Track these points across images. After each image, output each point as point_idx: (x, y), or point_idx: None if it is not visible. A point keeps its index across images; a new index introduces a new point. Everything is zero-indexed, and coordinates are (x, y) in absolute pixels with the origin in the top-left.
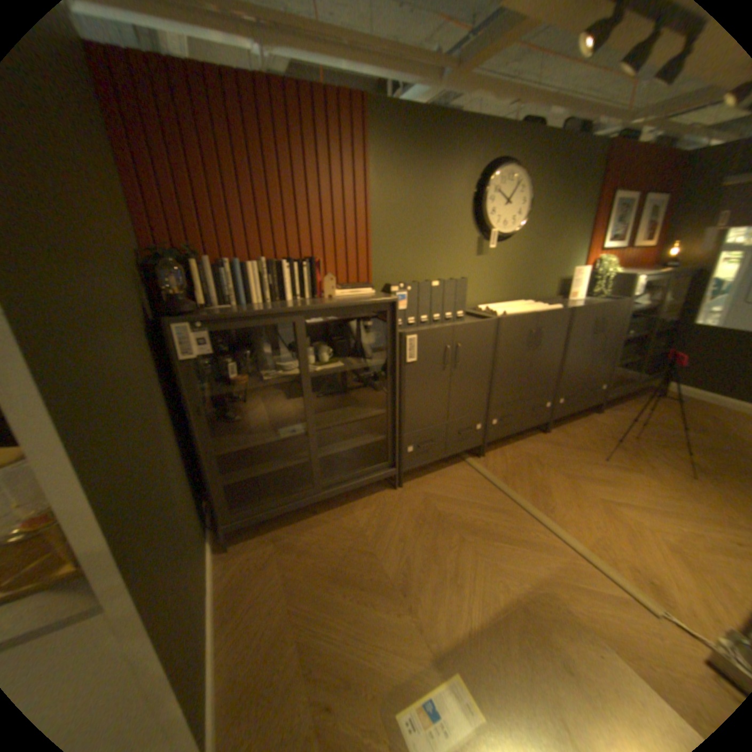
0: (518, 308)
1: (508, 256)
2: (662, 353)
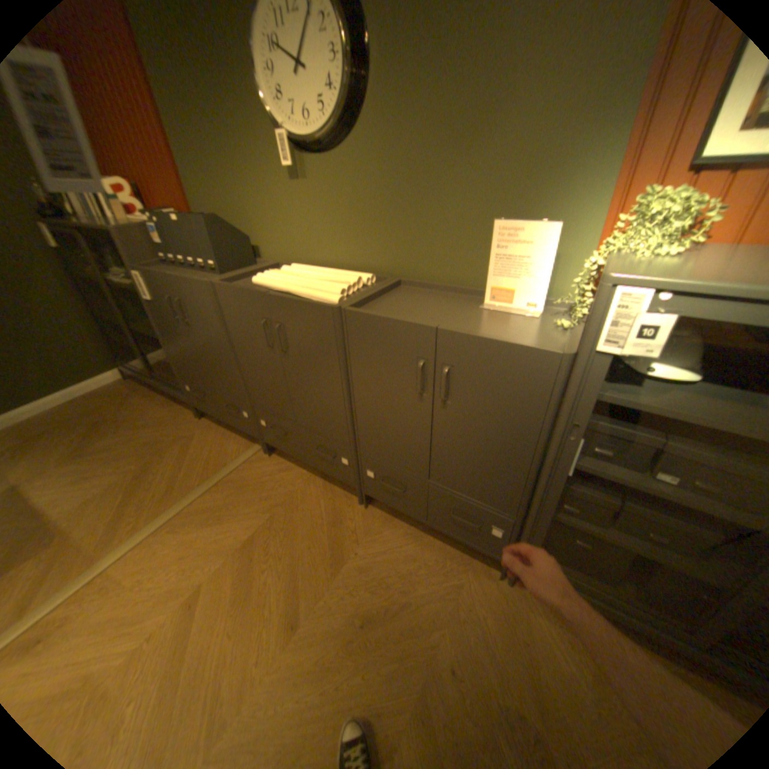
0: (287, 281)
1: (346, 183)
2: None
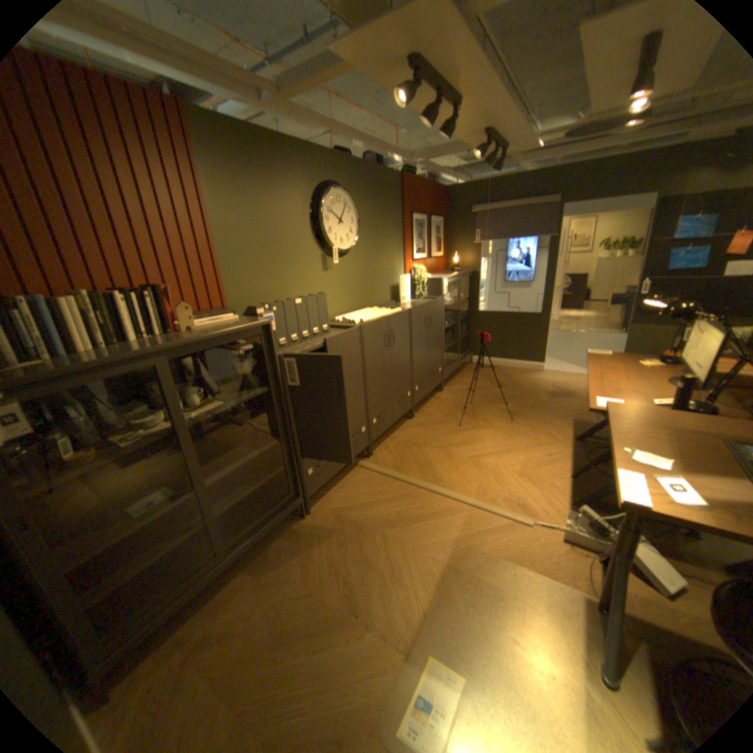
0: (370, 315)
1: (349, 270)
2: (465, 336)
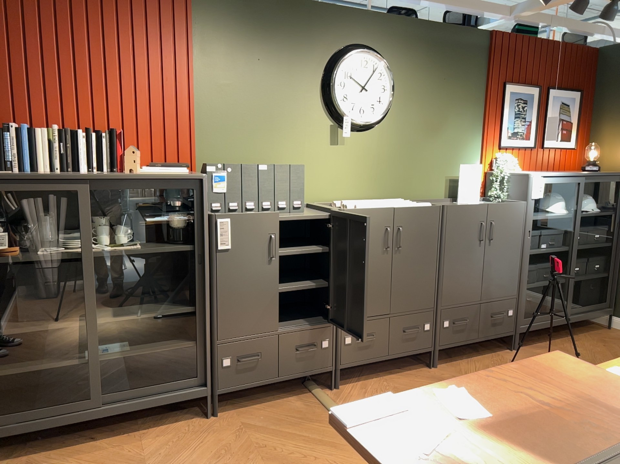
0: (377, 204)
1: (373, 148)
2: (601, 279)
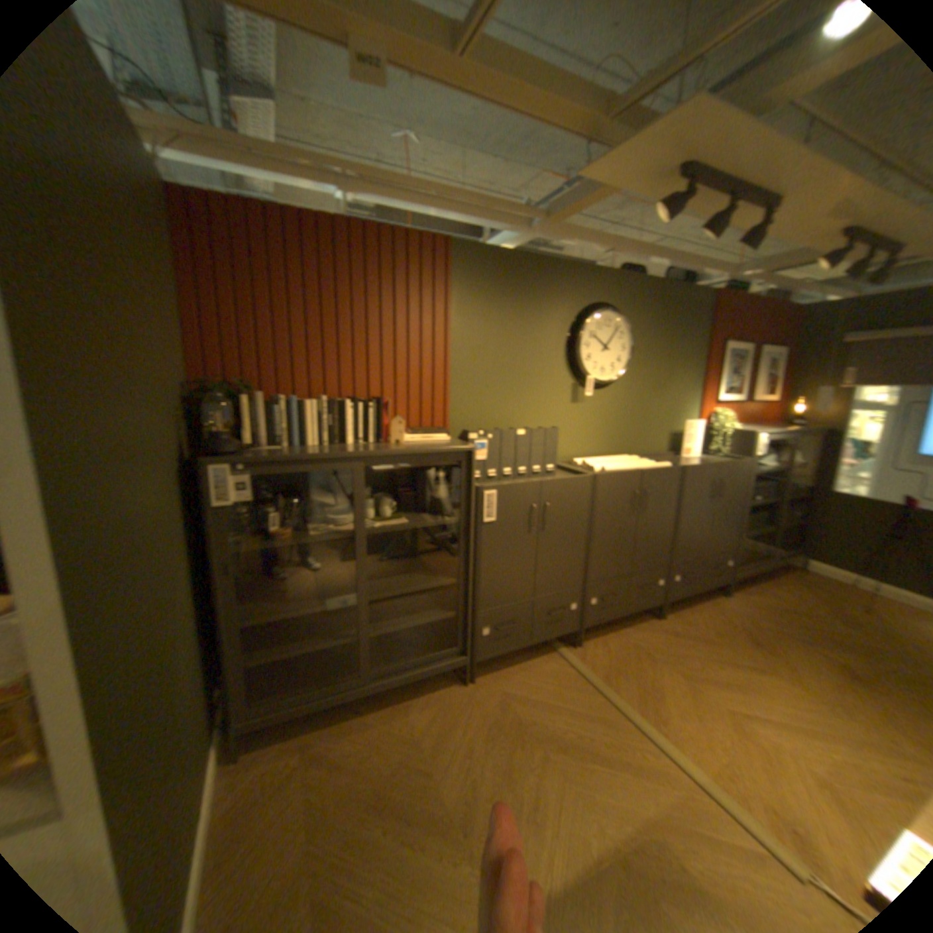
0: (620, 464)
1: (609, 405)
2: (800, 526)
